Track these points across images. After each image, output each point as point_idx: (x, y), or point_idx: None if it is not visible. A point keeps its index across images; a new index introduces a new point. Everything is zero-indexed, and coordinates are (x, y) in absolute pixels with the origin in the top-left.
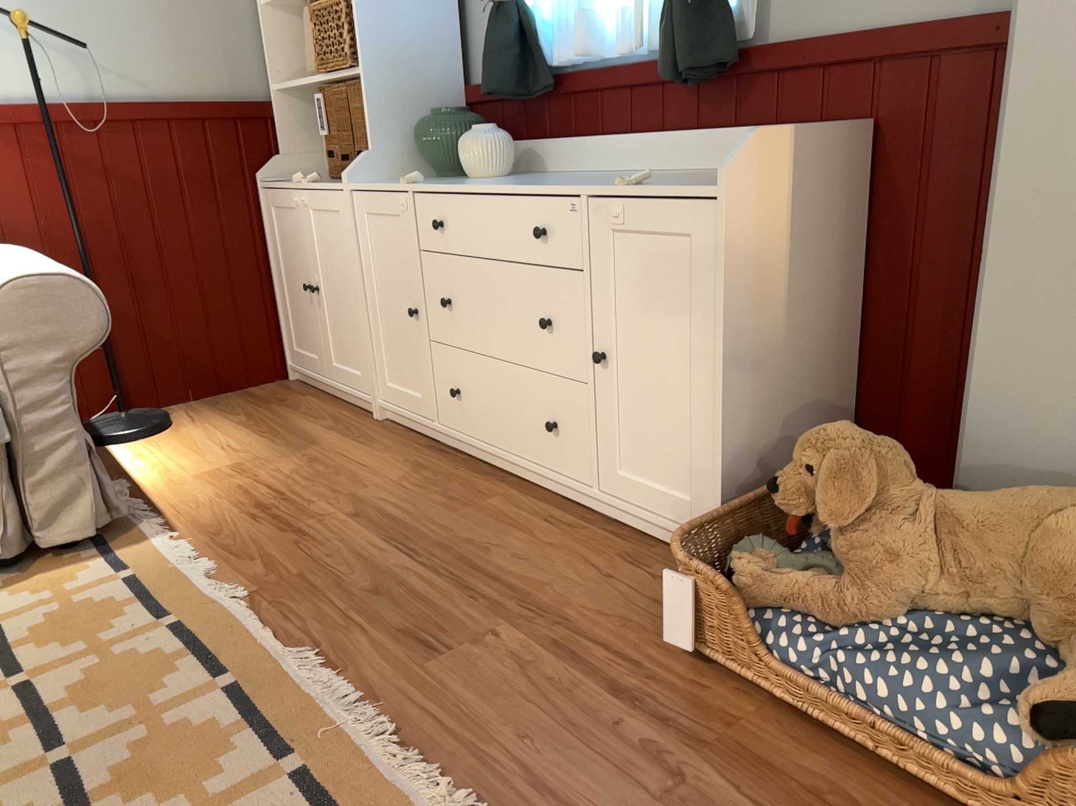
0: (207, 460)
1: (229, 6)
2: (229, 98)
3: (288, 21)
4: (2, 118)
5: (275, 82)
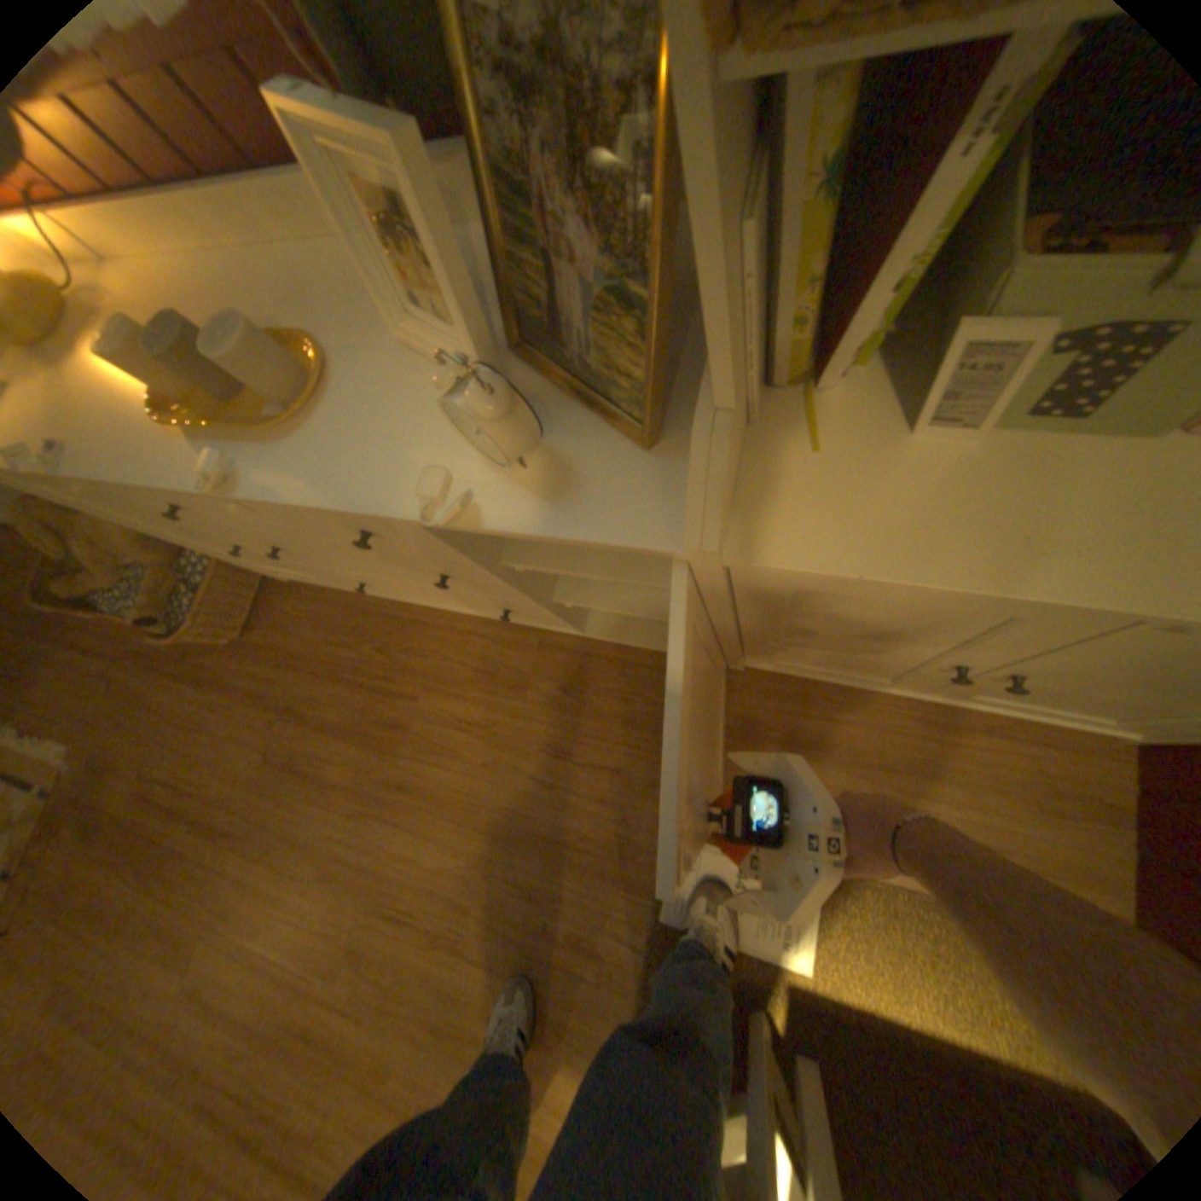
0: None
1: None
2: None
3: None
4: None
5: None
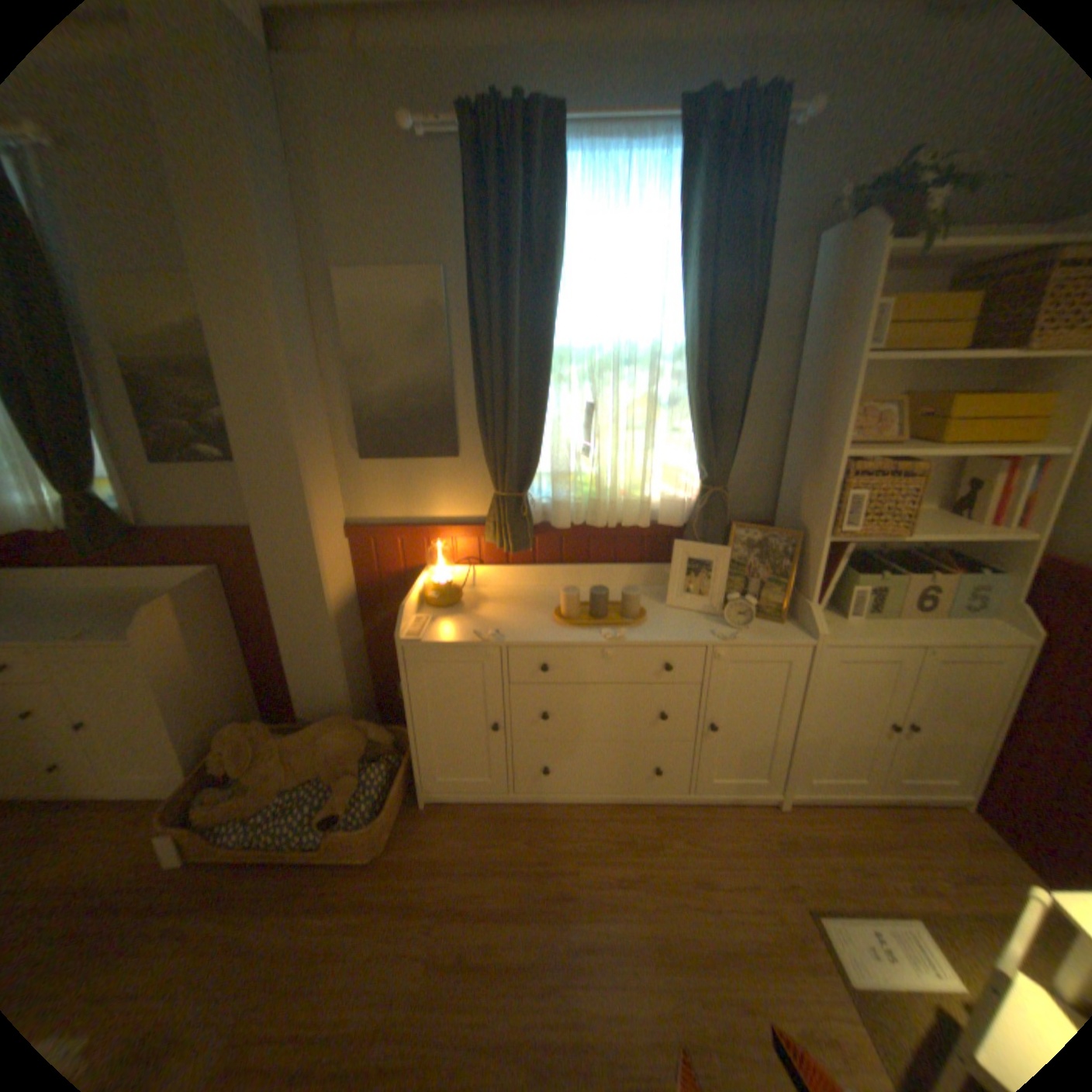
0: None
1: None
2: None
3: None
4: None
5: None
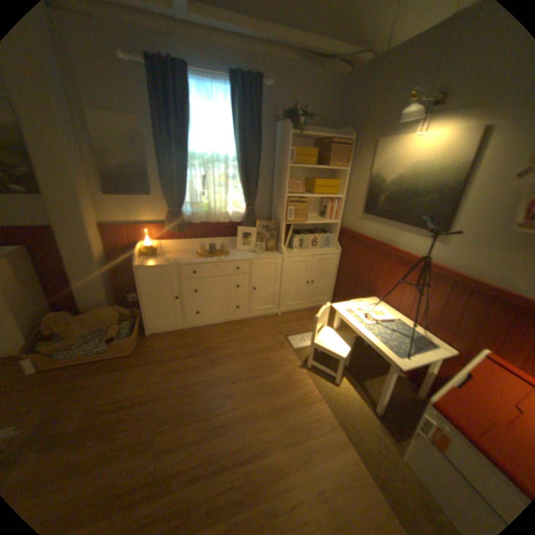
0: None
1: None
2: None
3: None
4: None
5: None
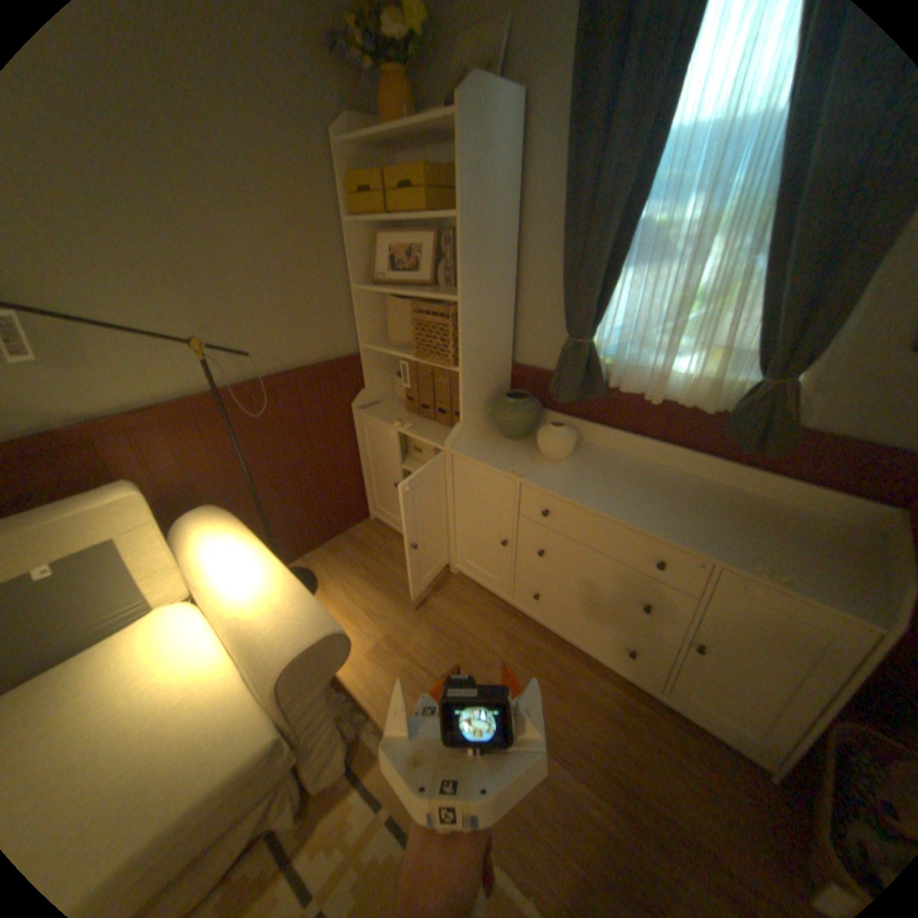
0: (363, 630)
1: (331, 286)
2: (332, 353)
3: (371, 294)
4: (180, 405)
5: (363, 338)
